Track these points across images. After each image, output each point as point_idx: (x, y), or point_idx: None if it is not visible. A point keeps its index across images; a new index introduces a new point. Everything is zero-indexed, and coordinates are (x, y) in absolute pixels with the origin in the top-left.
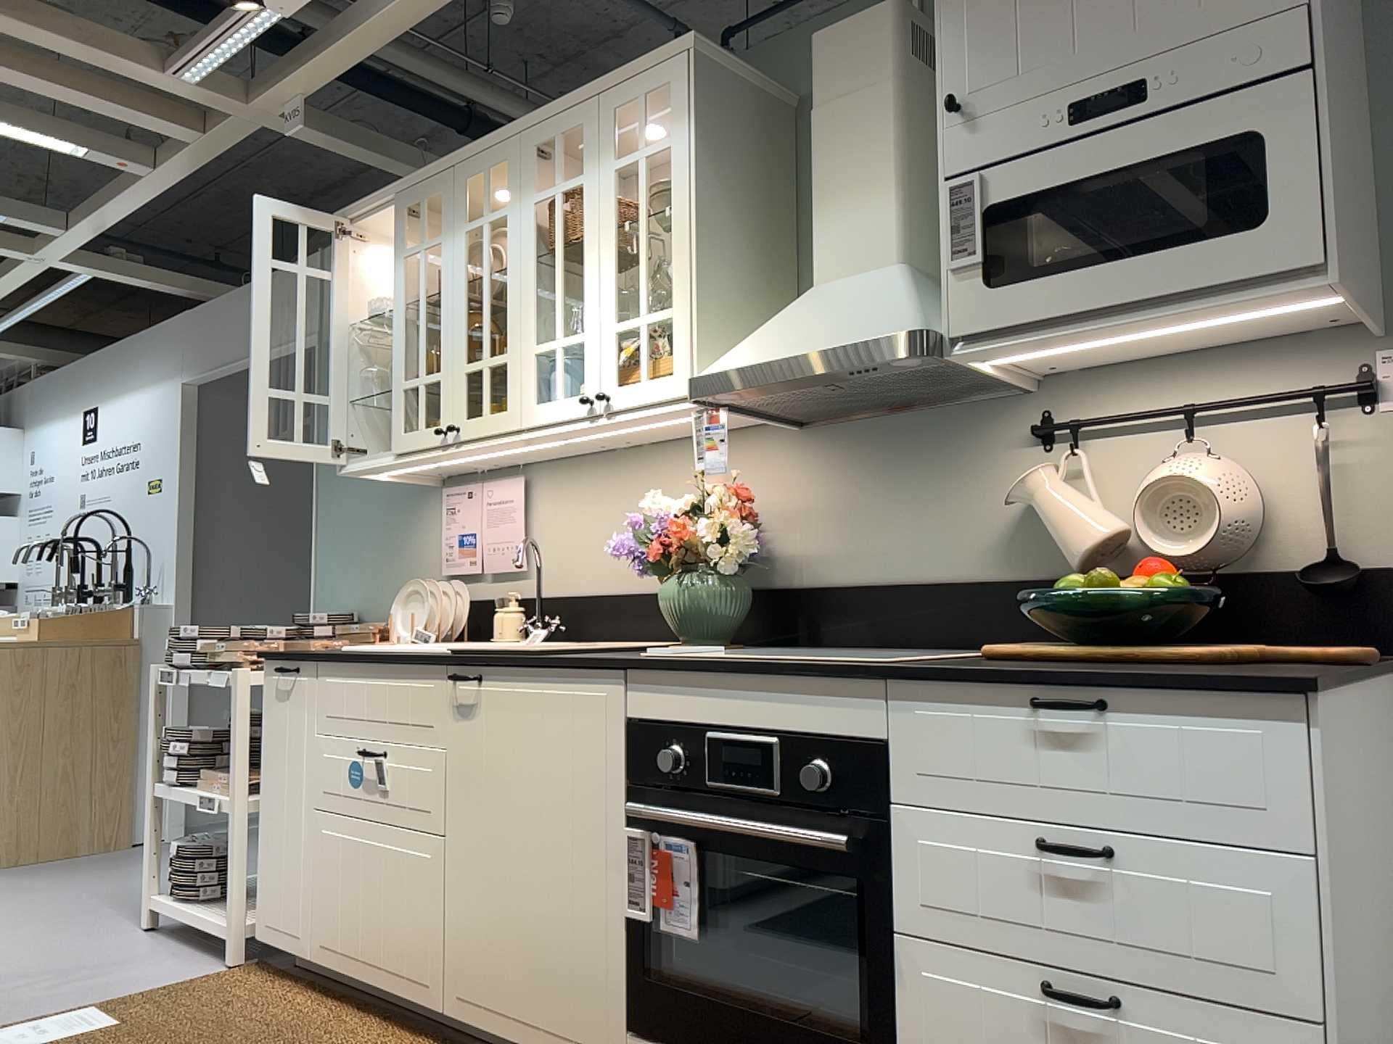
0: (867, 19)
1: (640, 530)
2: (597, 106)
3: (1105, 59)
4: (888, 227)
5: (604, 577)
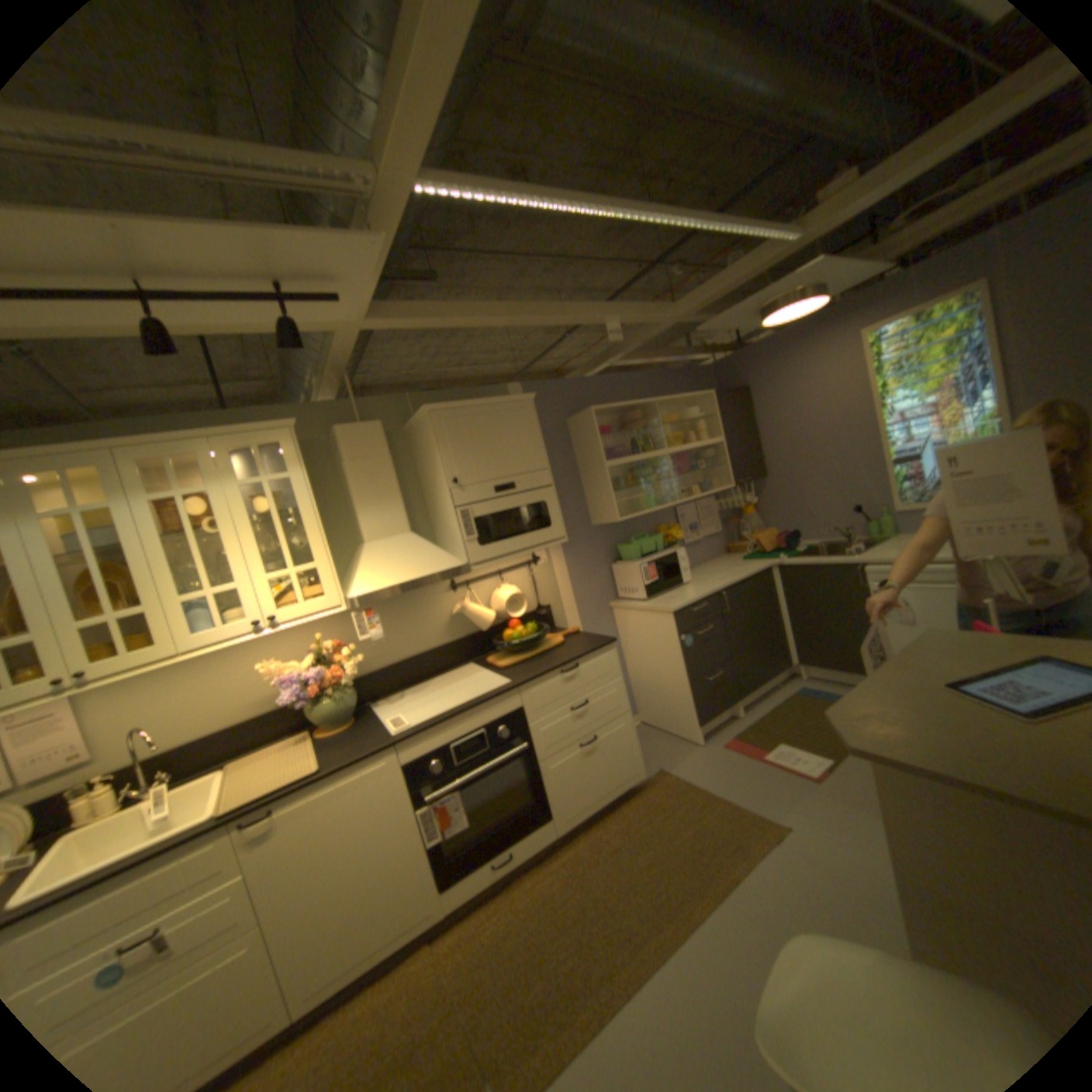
0: (369, 425)
1: (284, 684)
2: (209, 443)
3: (502, 473)
4: (402, 517)
5: (194, 728)
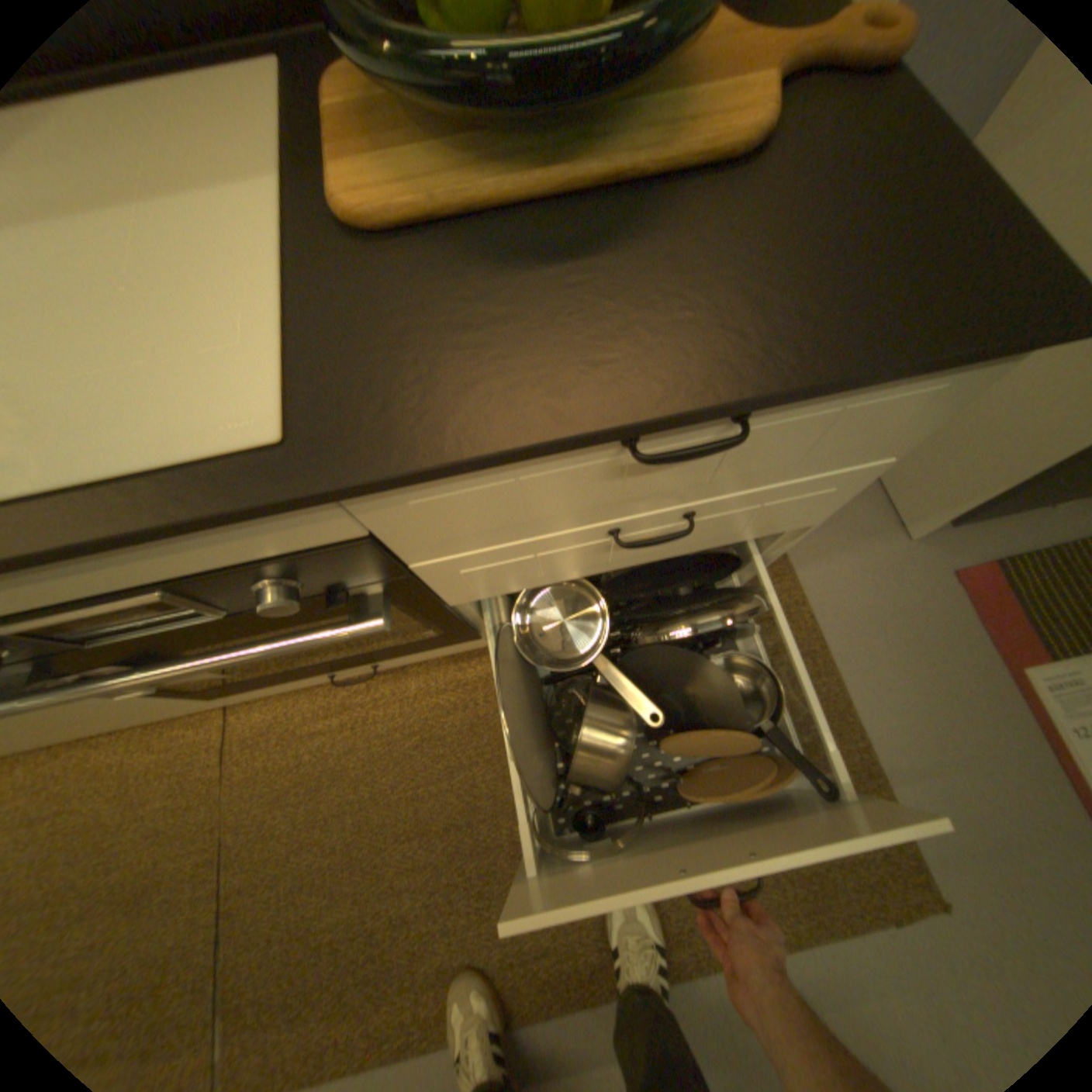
0: None
1: None
2: None
3: None
4: None
5: None
